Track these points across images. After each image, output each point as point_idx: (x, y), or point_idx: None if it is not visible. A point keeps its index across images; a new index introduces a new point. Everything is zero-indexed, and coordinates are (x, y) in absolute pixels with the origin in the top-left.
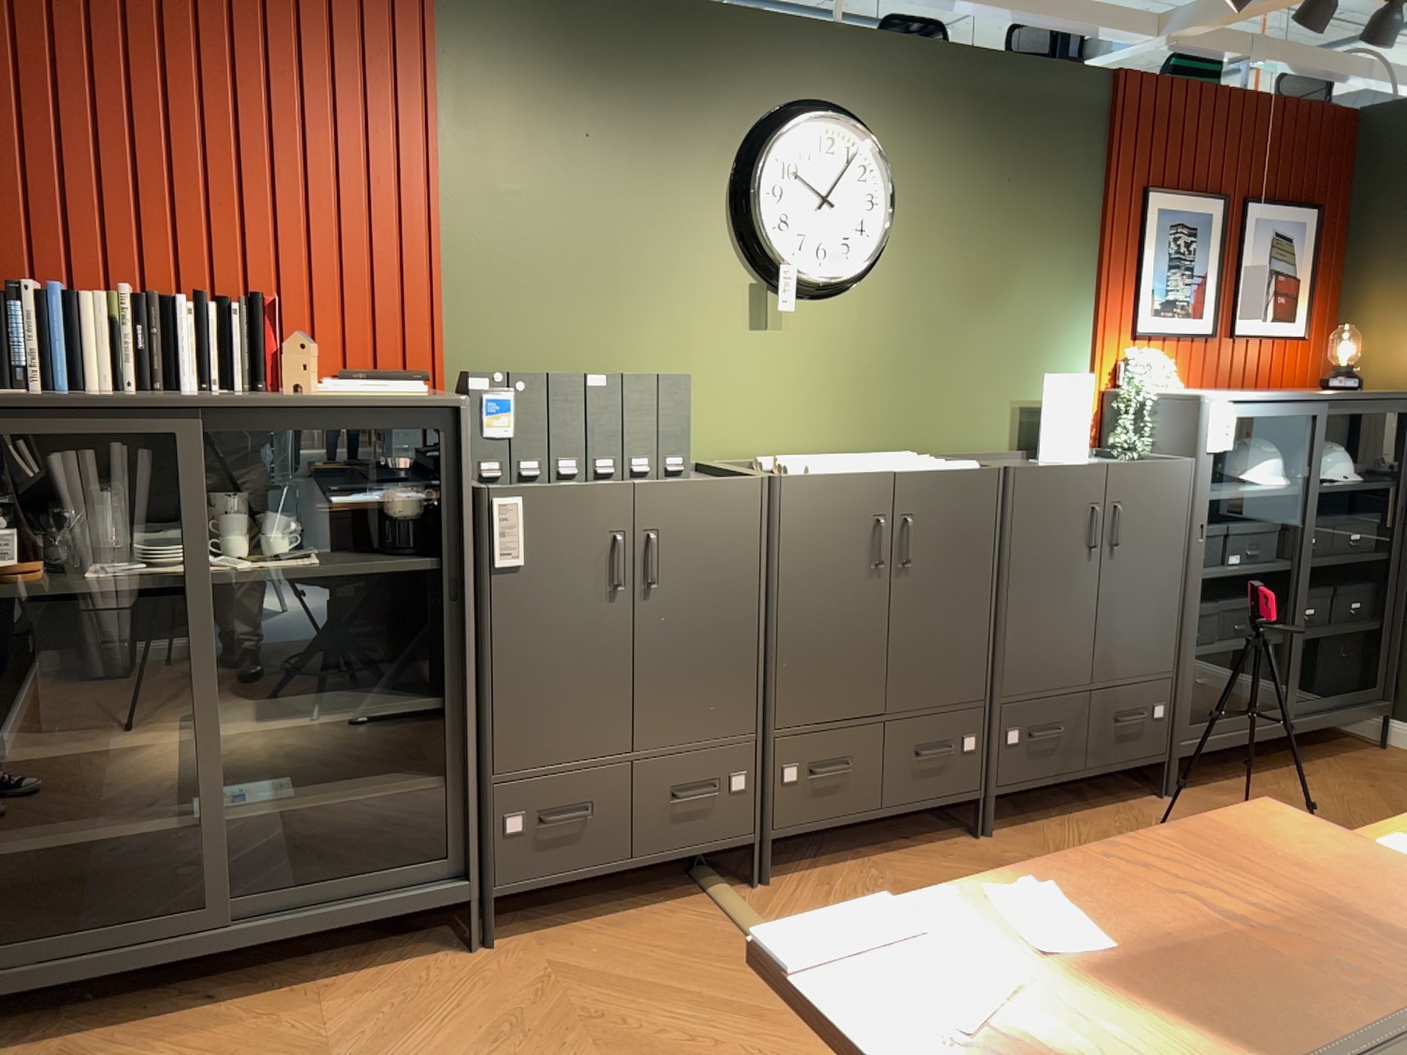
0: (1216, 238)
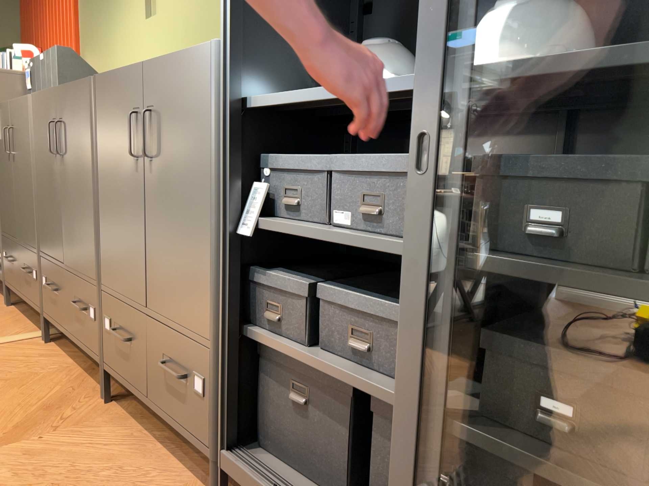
0: None
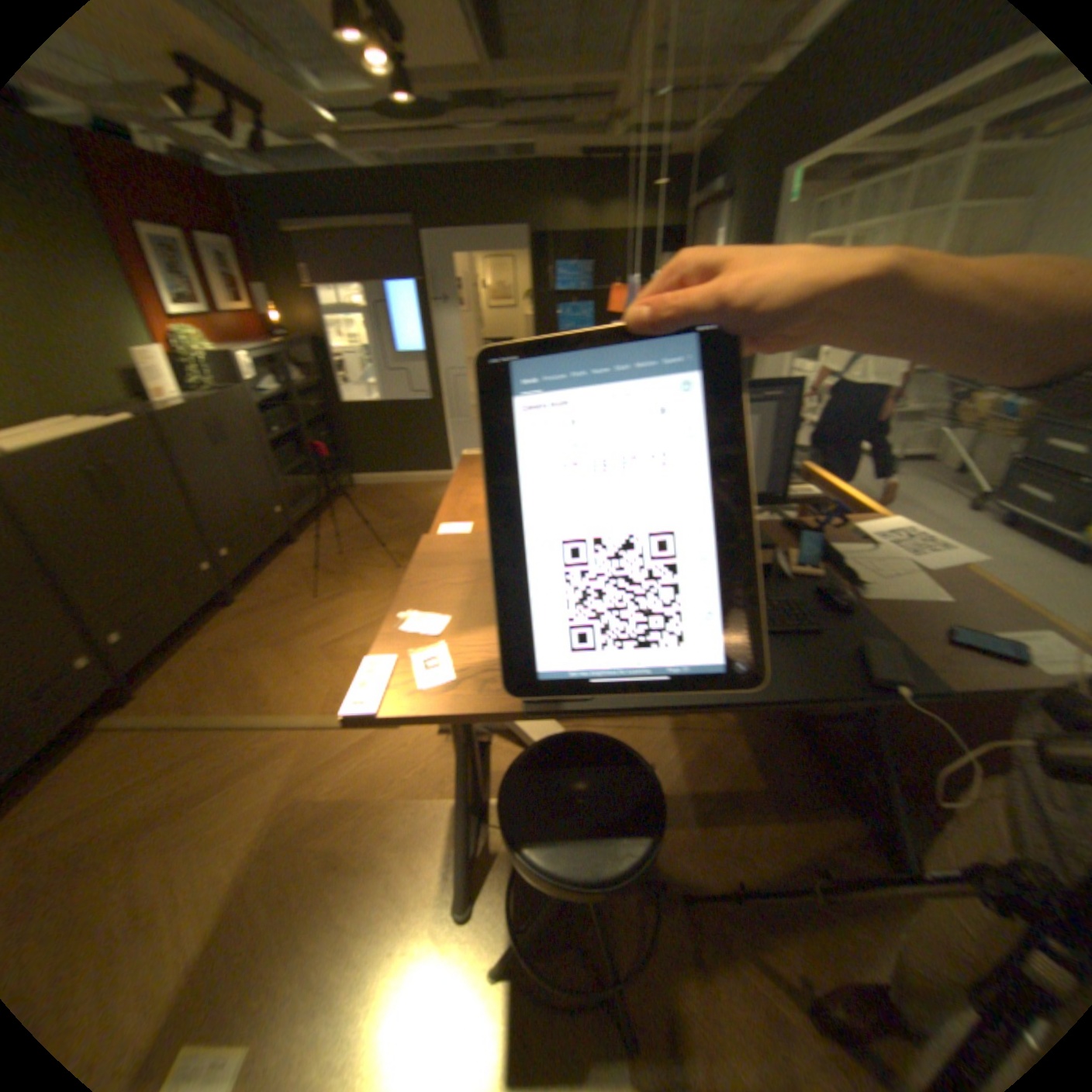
0: (182, 254)
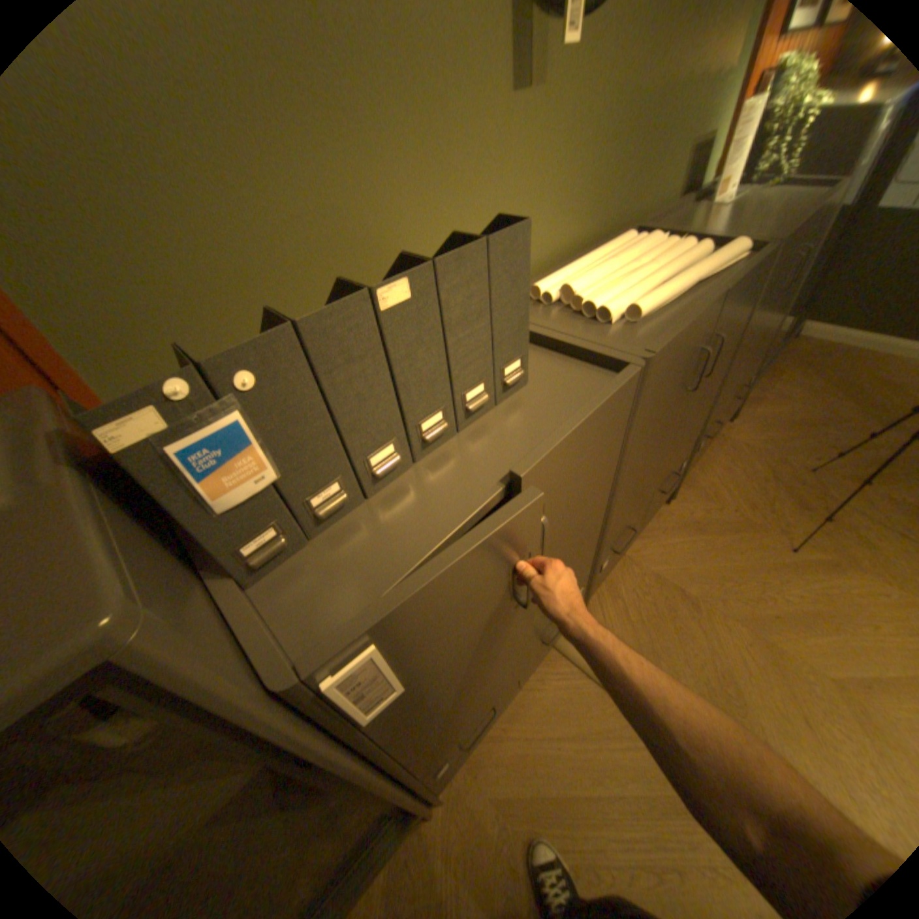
0: None
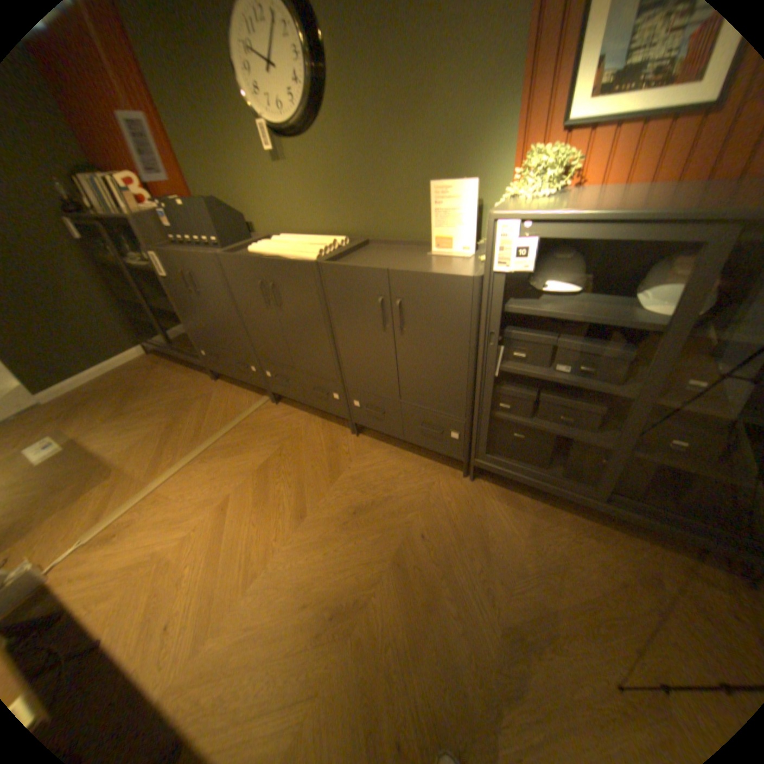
0: None
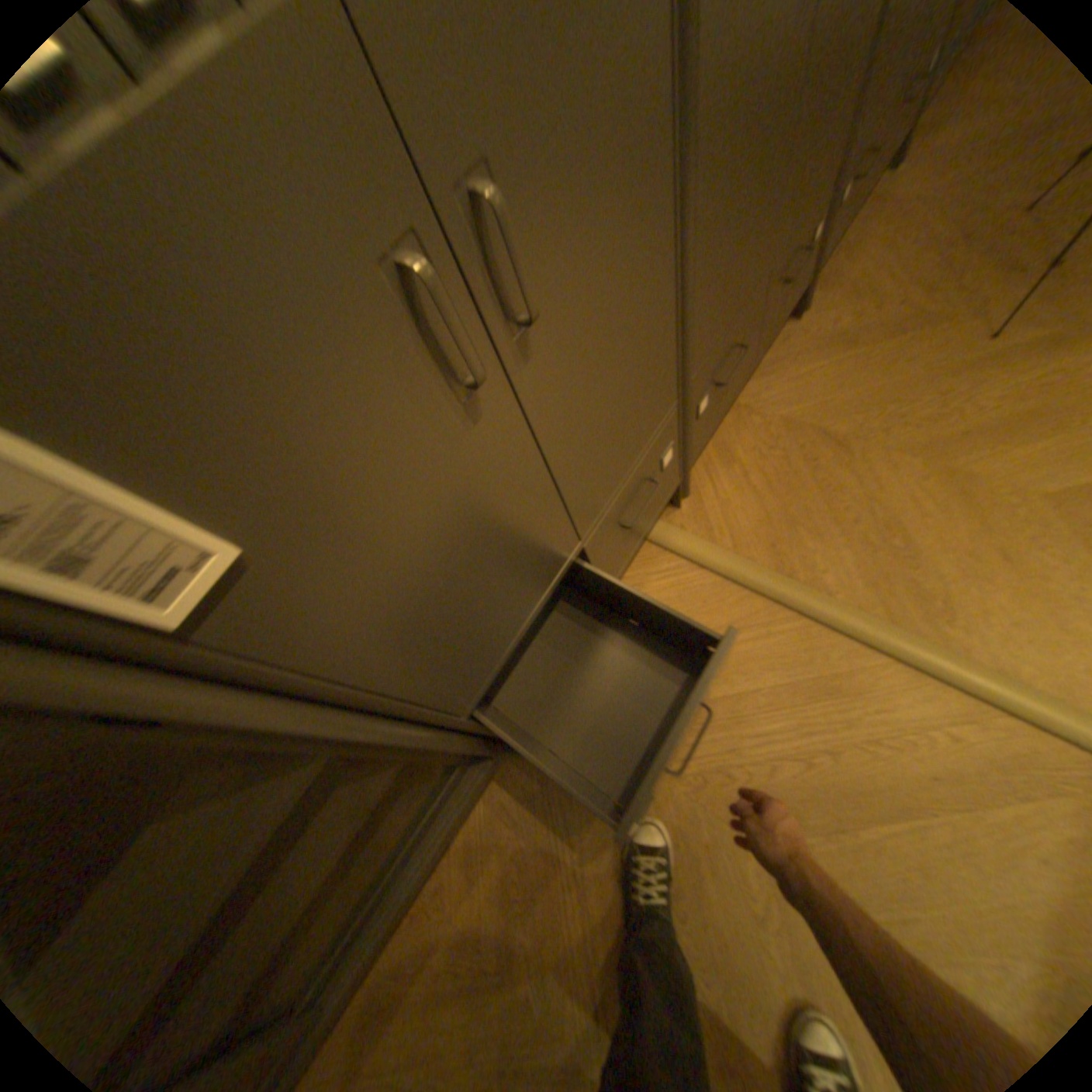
0: None
